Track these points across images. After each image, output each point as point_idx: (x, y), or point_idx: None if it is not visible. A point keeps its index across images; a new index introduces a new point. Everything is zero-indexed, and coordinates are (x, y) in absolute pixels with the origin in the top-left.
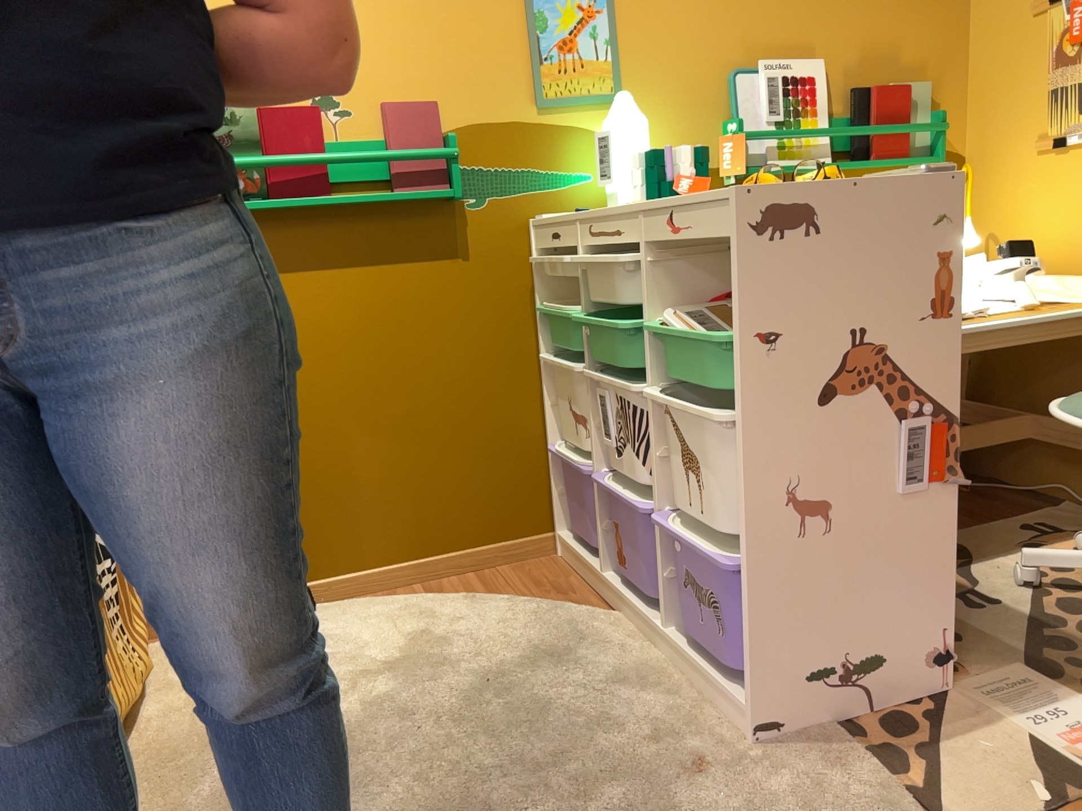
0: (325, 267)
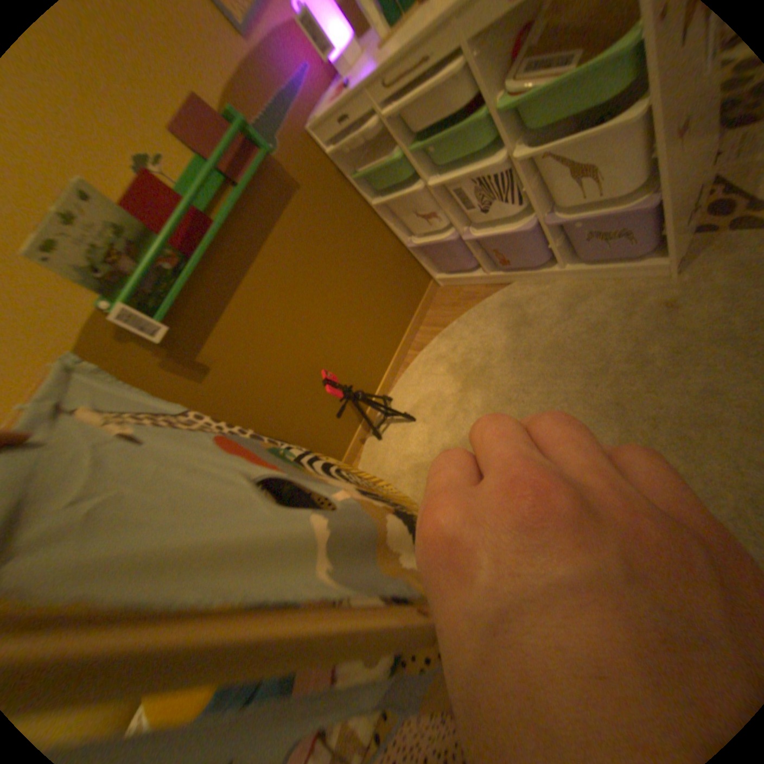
0: (249, 266)
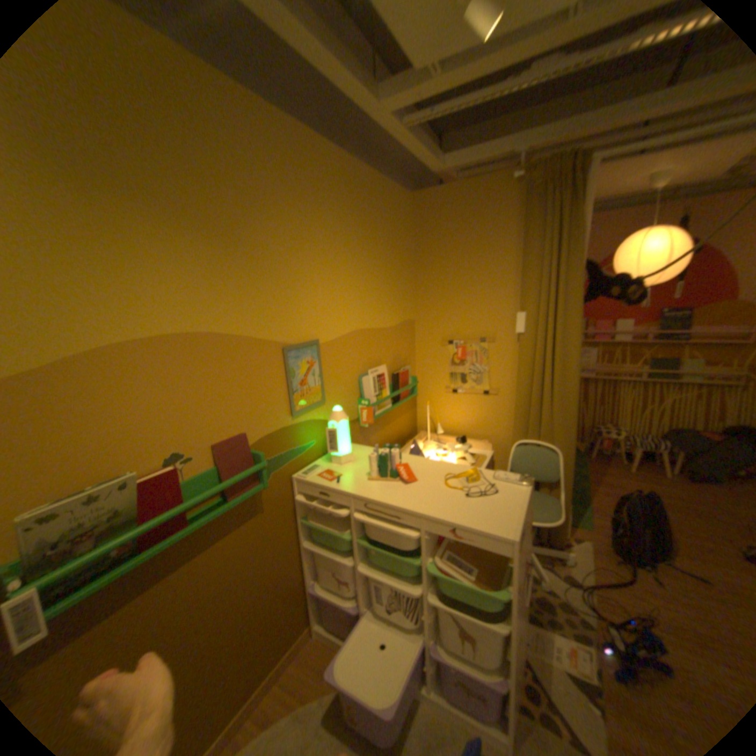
0: (179, 568)
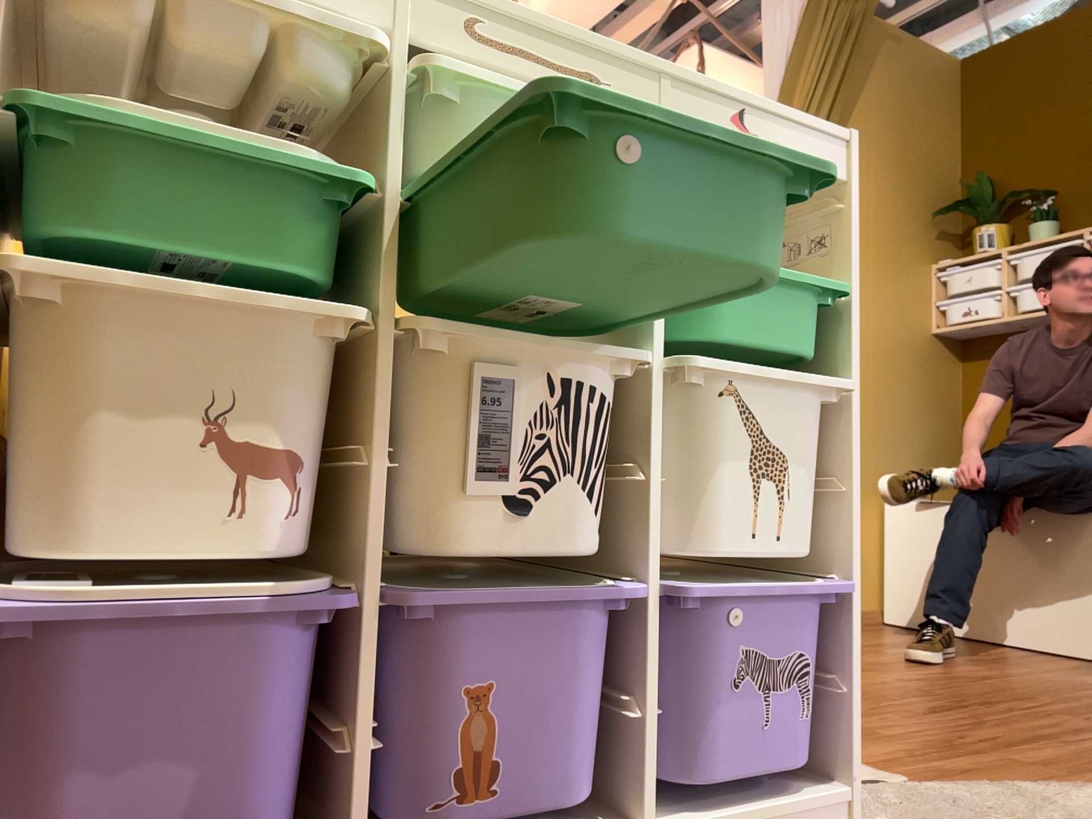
0: None
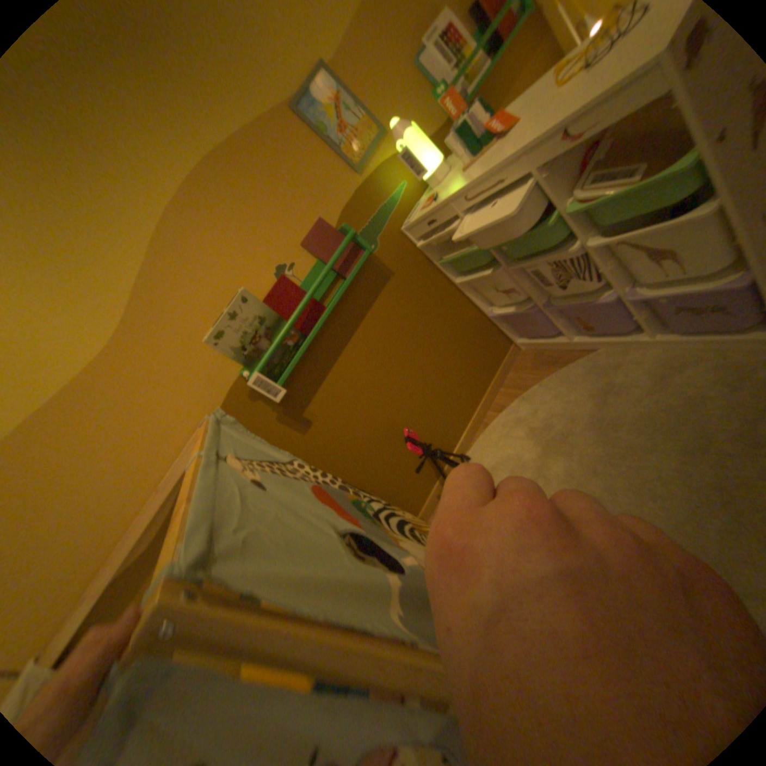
0: (350, 338)
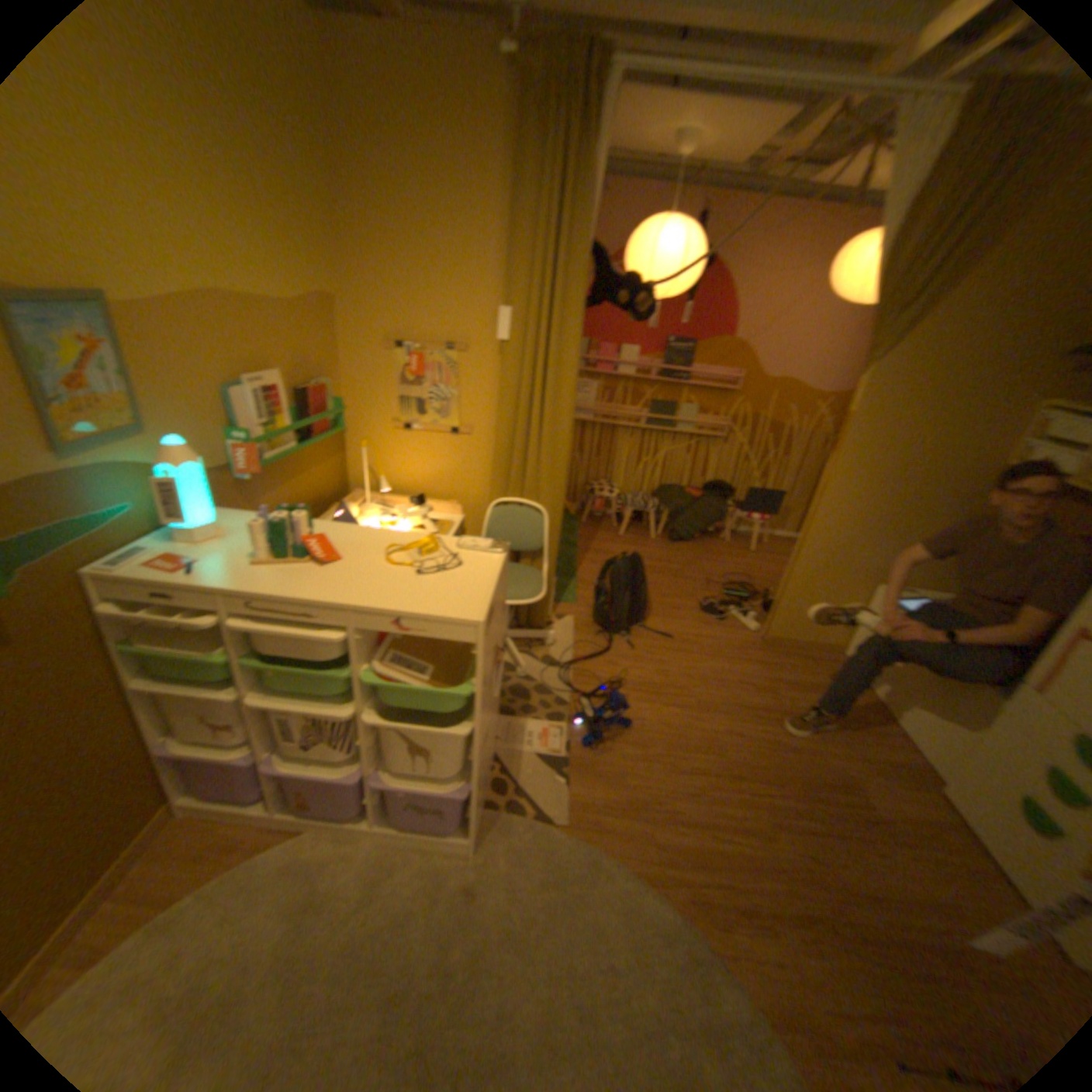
0: None
